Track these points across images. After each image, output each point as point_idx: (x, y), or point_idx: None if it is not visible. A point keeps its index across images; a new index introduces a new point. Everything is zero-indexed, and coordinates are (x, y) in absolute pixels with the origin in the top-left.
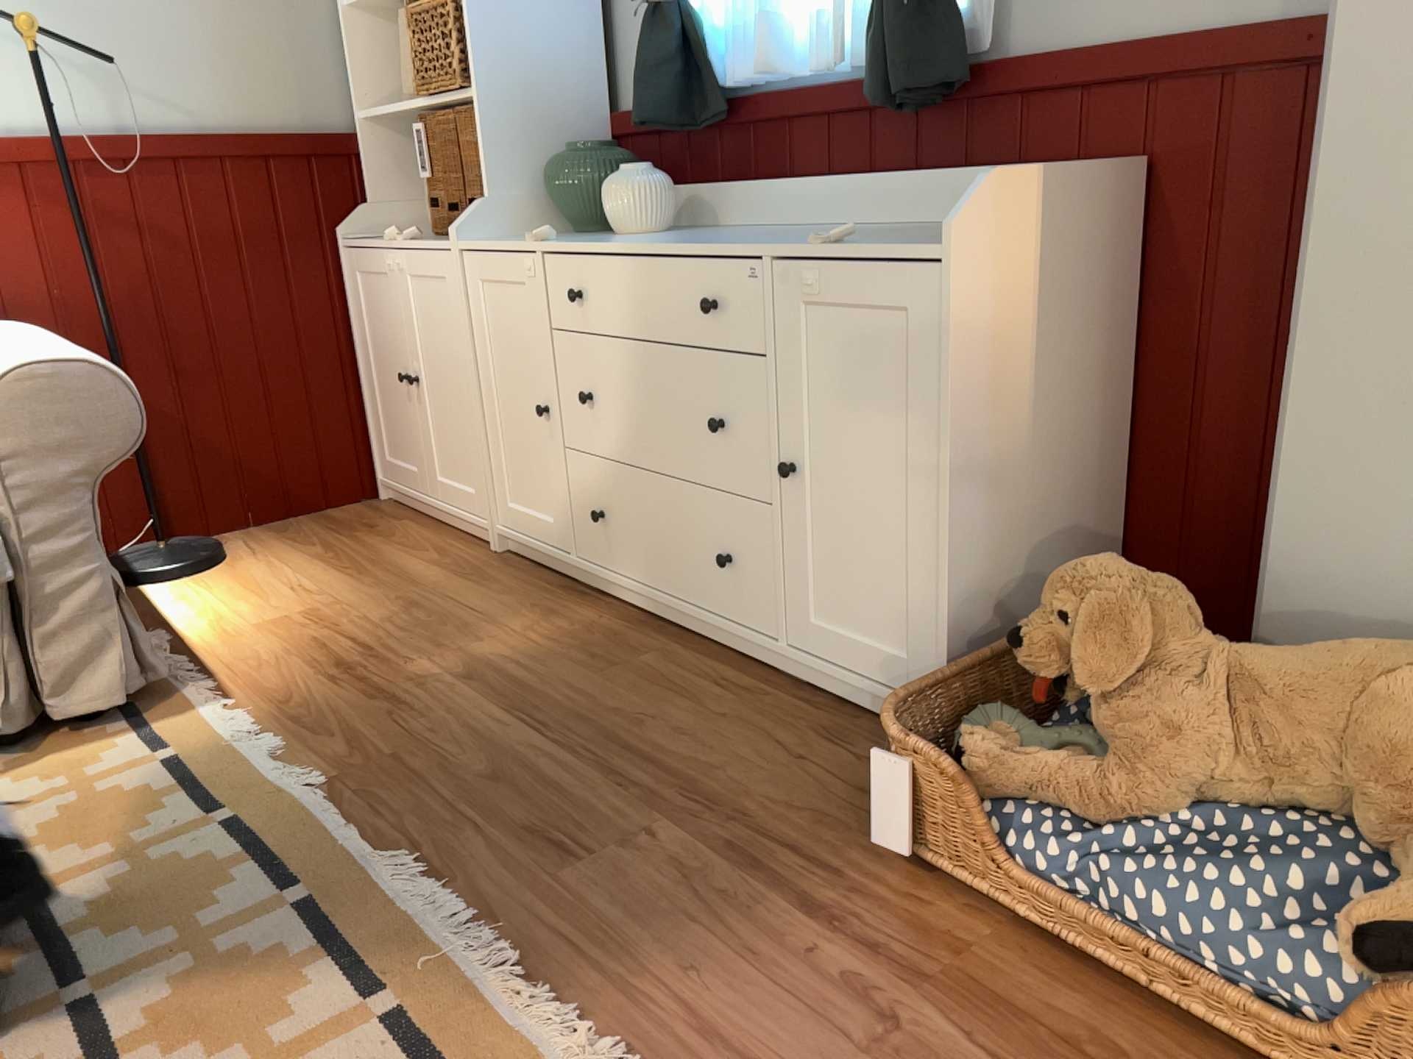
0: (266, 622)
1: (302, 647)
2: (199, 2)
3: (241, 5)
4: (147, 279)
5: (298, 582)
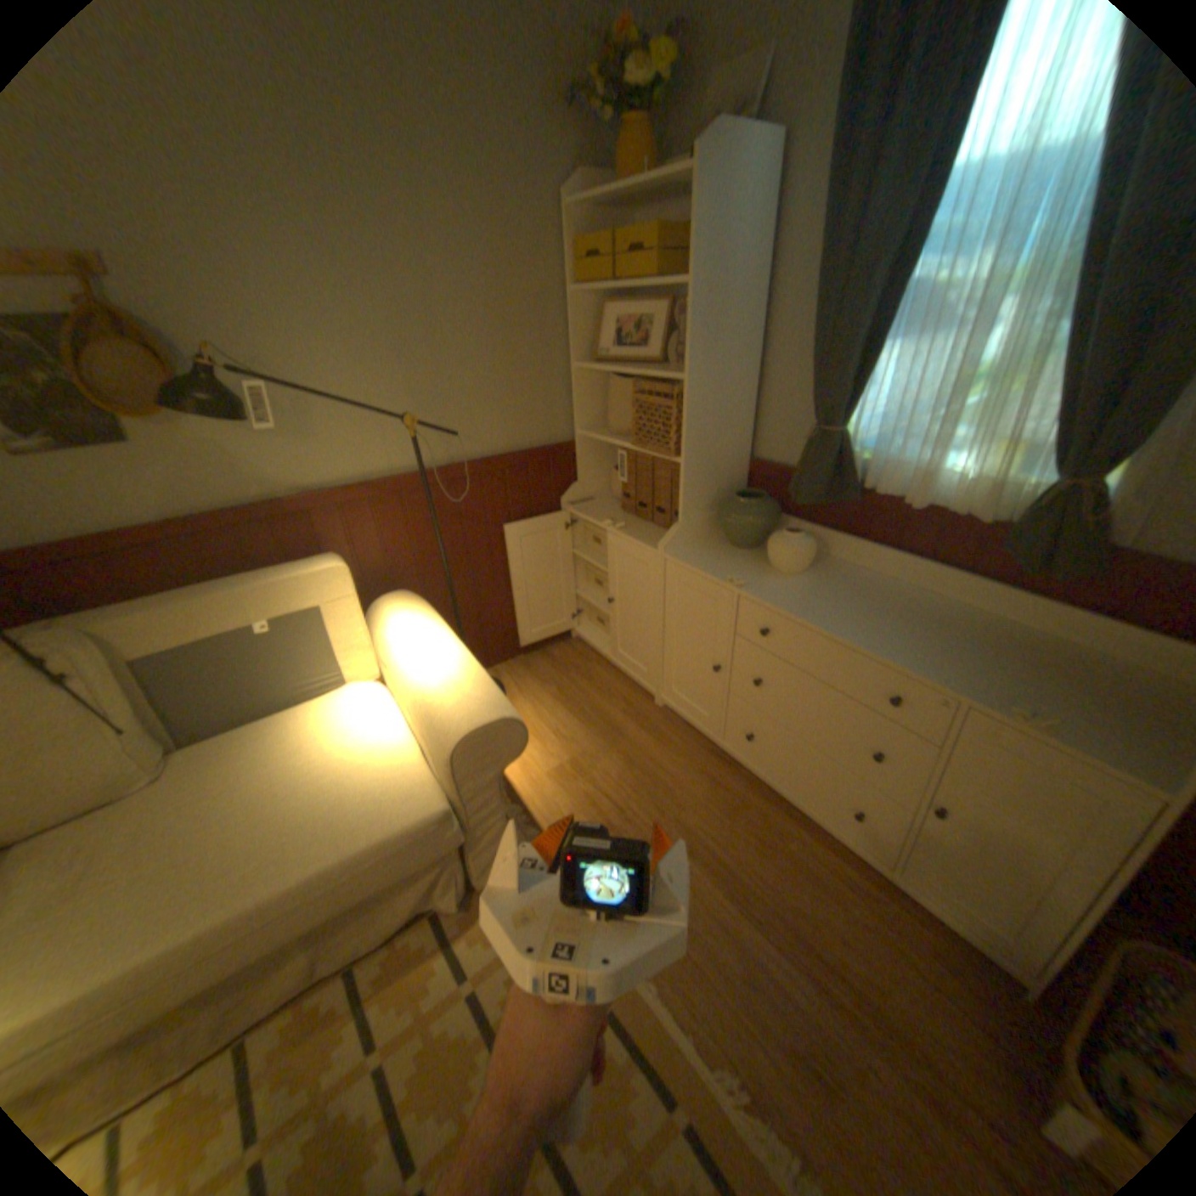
0: (551, 770)
1: (582, 803)
2: (493, 370)
3: (516, 367)
4: (461, 540)
5: (554, 724)
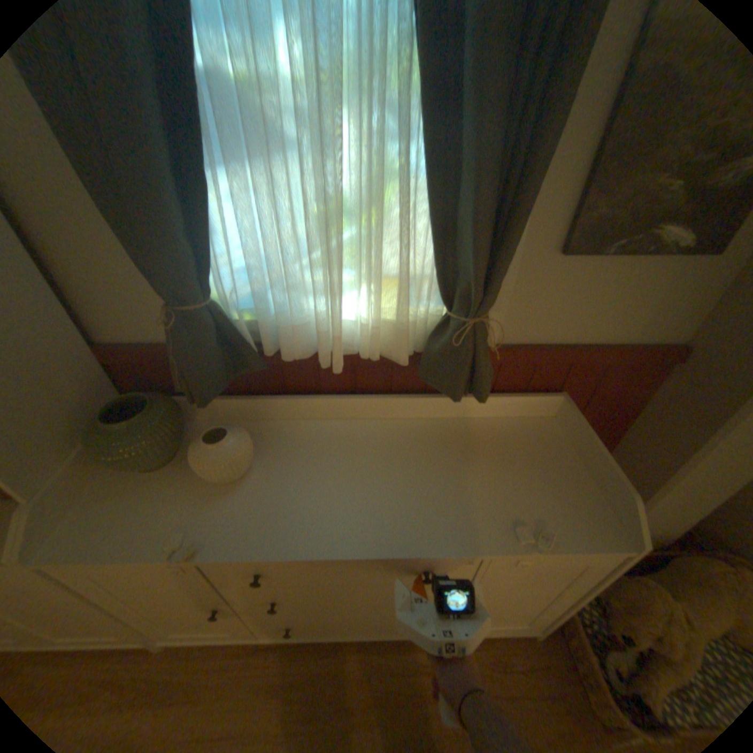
0: None
1: None
2: None
3: None
4: None
5: None
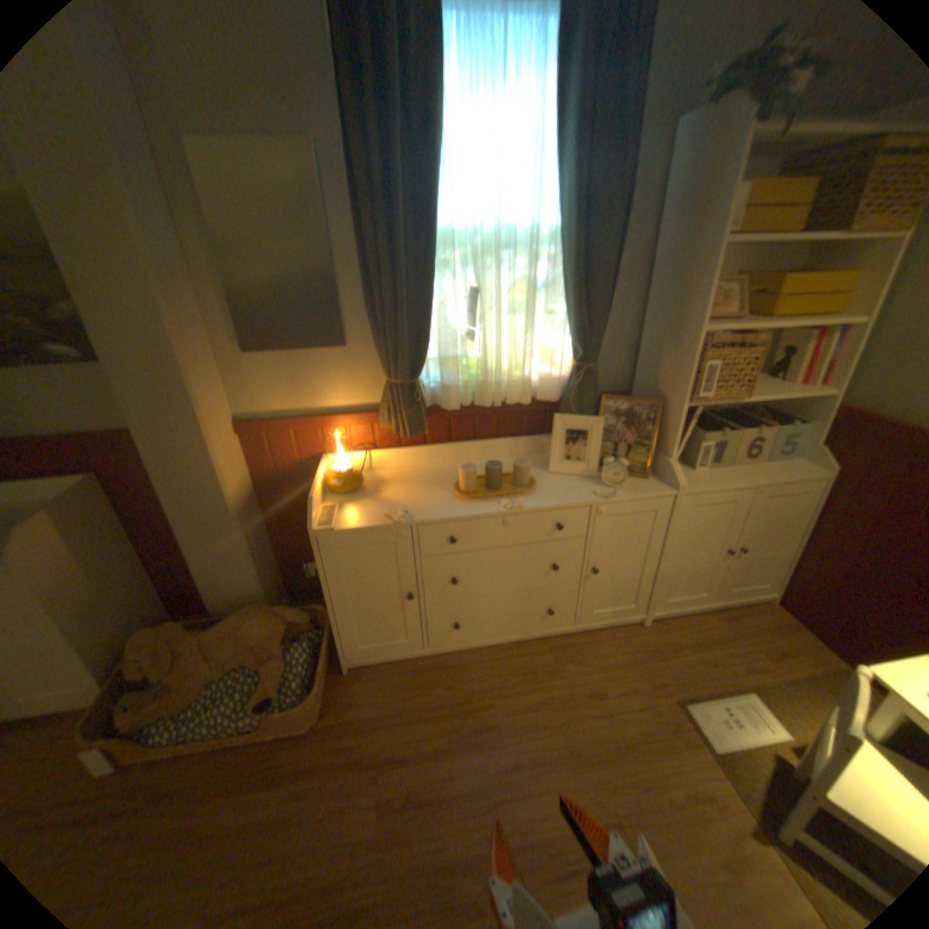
0: None
1: None
2: None
3: None
4: None
5: None
